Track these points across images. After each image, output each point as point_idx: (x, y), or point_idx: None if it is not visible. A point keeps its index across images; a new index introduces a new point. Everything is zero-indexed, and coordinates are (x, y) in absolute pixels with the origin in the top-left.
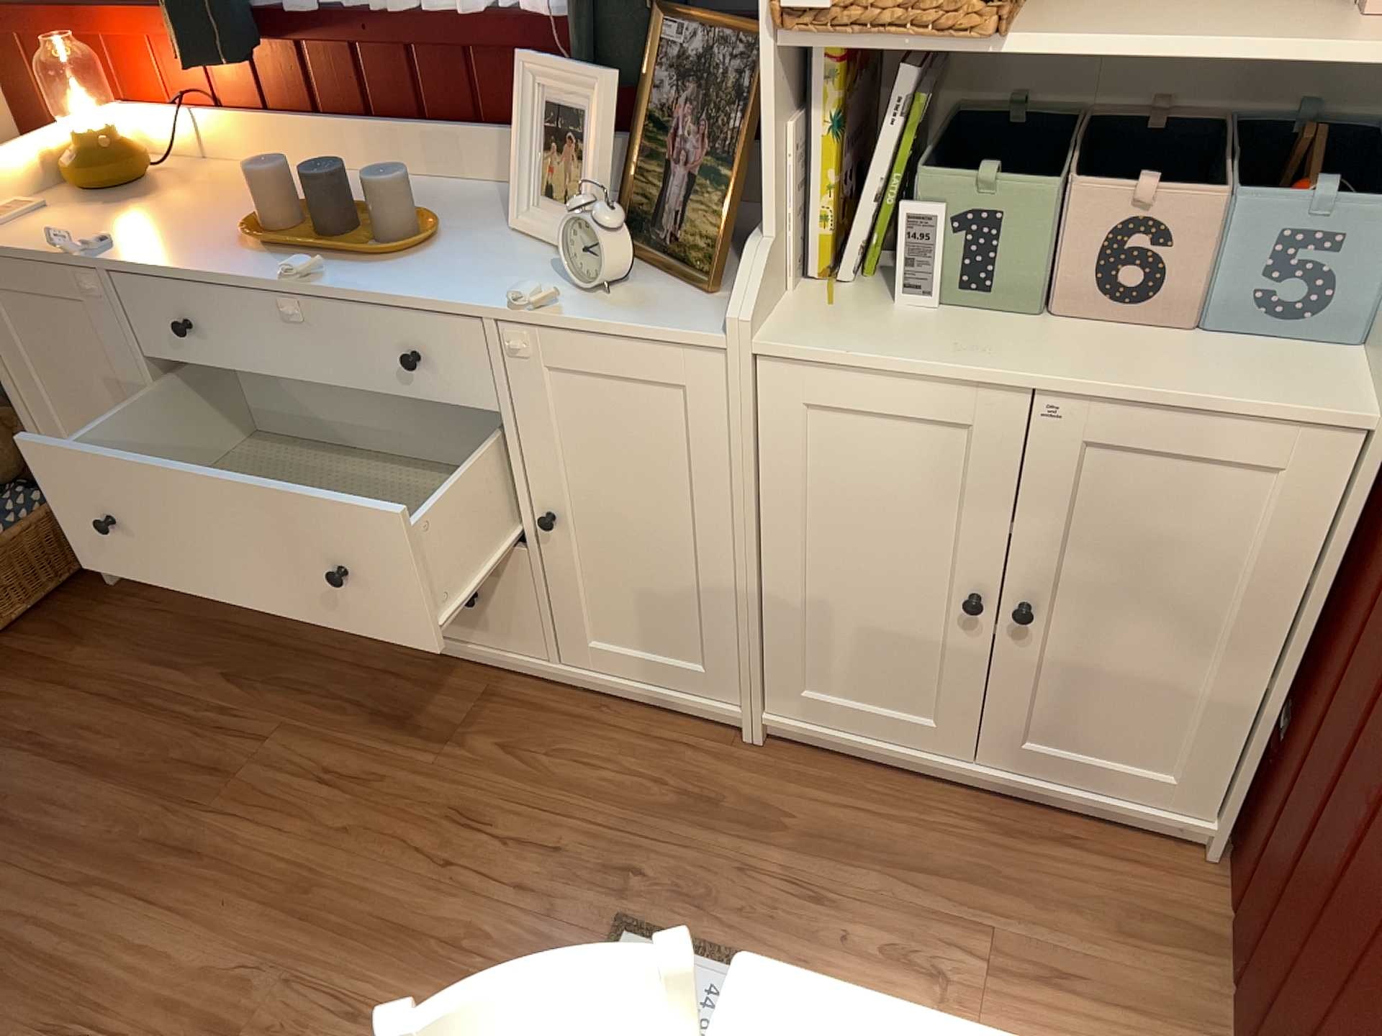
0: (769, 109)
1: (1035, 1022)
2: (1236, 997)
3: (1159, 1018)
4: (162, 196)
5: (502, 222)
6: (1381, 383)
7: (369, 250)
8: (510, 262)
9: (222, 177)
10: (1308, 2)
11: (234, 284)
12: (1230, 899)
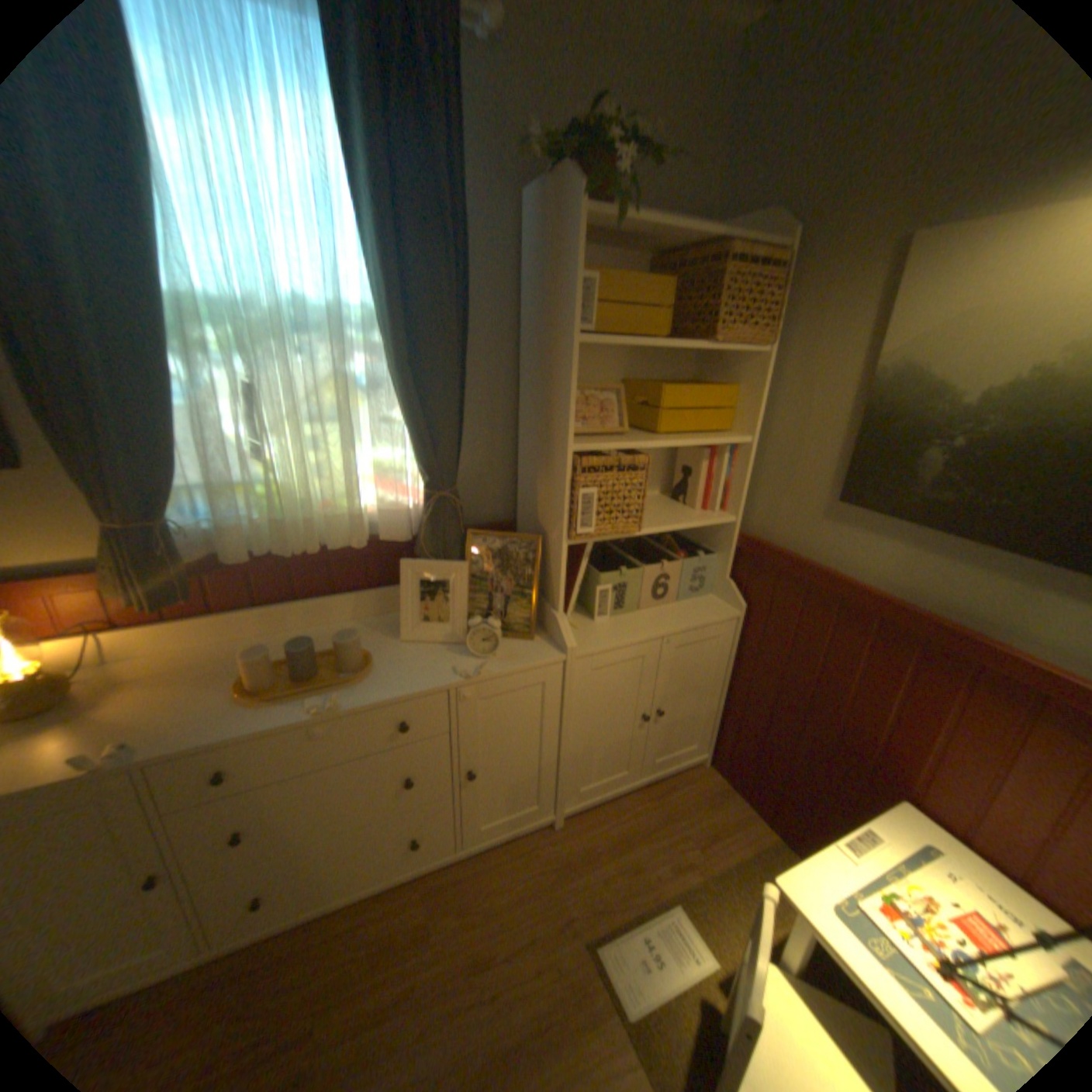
0: (559, 568)
1: (724, 860)
2: (750, 808)
3: (743, 830)
4: (106, 700)
5: (389, 640)
6: (730, 605)
7: (350, 680)
8: (426, 659)
9: (141, 672)
10: (672, 507)
11: (267, 734)
12: (721, 779)
